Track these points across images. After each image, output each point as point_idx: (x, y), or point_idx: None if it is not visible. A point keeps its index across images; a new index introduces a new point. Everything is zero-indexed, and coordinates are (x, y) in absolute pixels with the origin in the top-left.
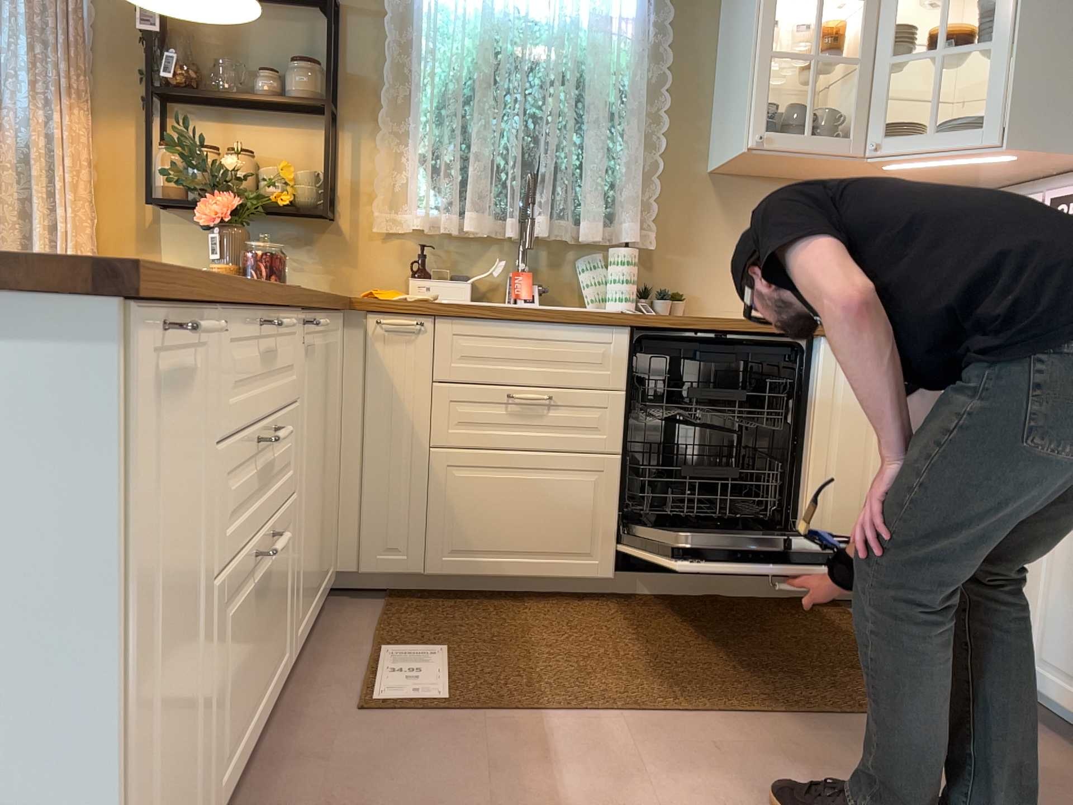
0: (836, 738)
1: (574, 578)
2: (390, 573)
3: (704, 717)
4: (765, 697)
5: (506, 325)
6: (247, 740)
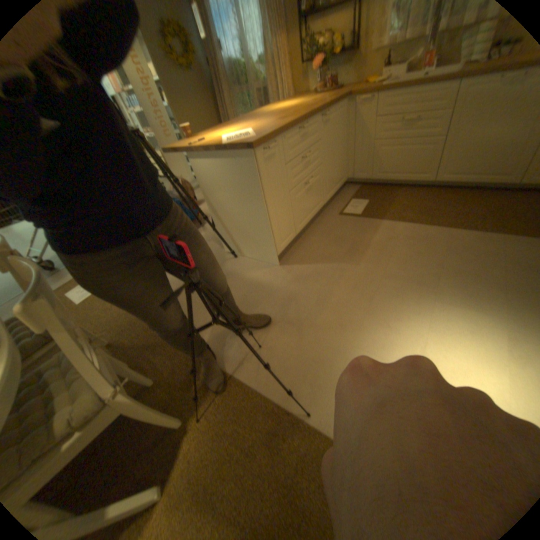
0: (476, 236)
1: (420, 179)
2: (362, 177)
3: (433, 225)
4: (462, 222)
5: (405, 88)
6: (309, 218)
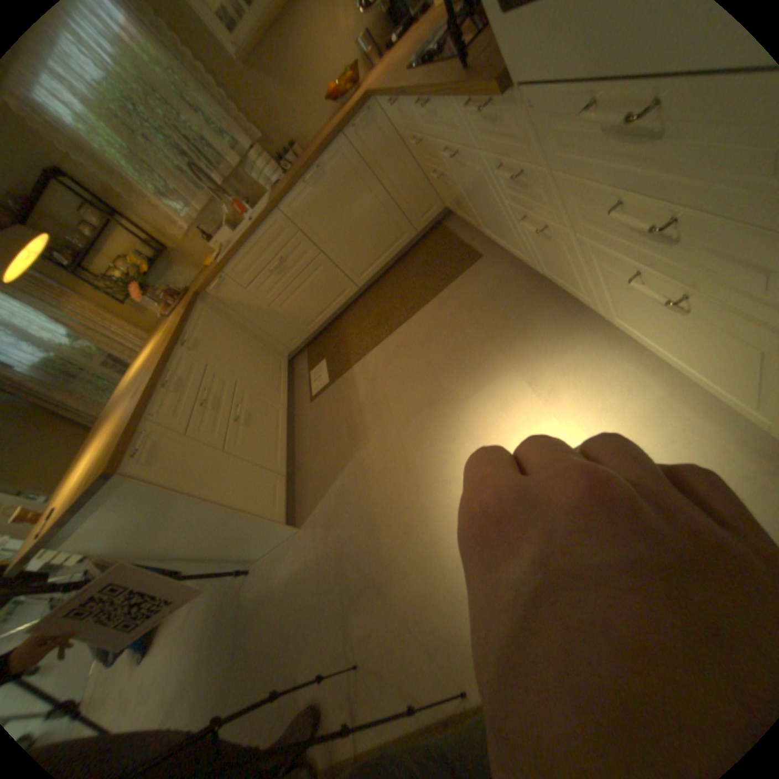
0: (432, 309)
1: (348, 299)
2: (301, 343)
3: (394, 331)
4: (412, 305)
5: (243, 250)
6: (283, 441)
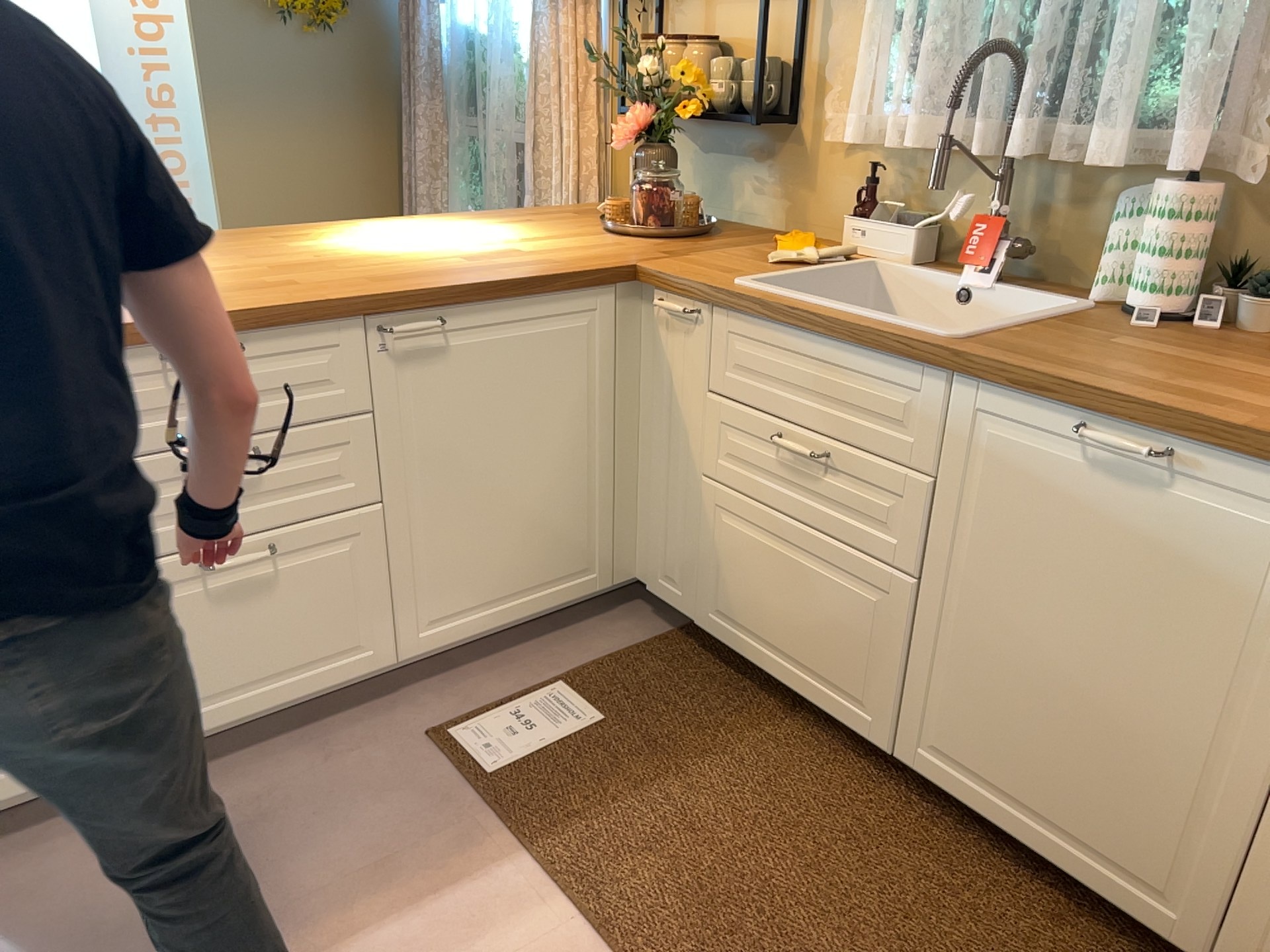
0: None
1: (841, 721)
2: (670, 604)
3: None
4: None
5: (785, 332)
6: (237, 707)
